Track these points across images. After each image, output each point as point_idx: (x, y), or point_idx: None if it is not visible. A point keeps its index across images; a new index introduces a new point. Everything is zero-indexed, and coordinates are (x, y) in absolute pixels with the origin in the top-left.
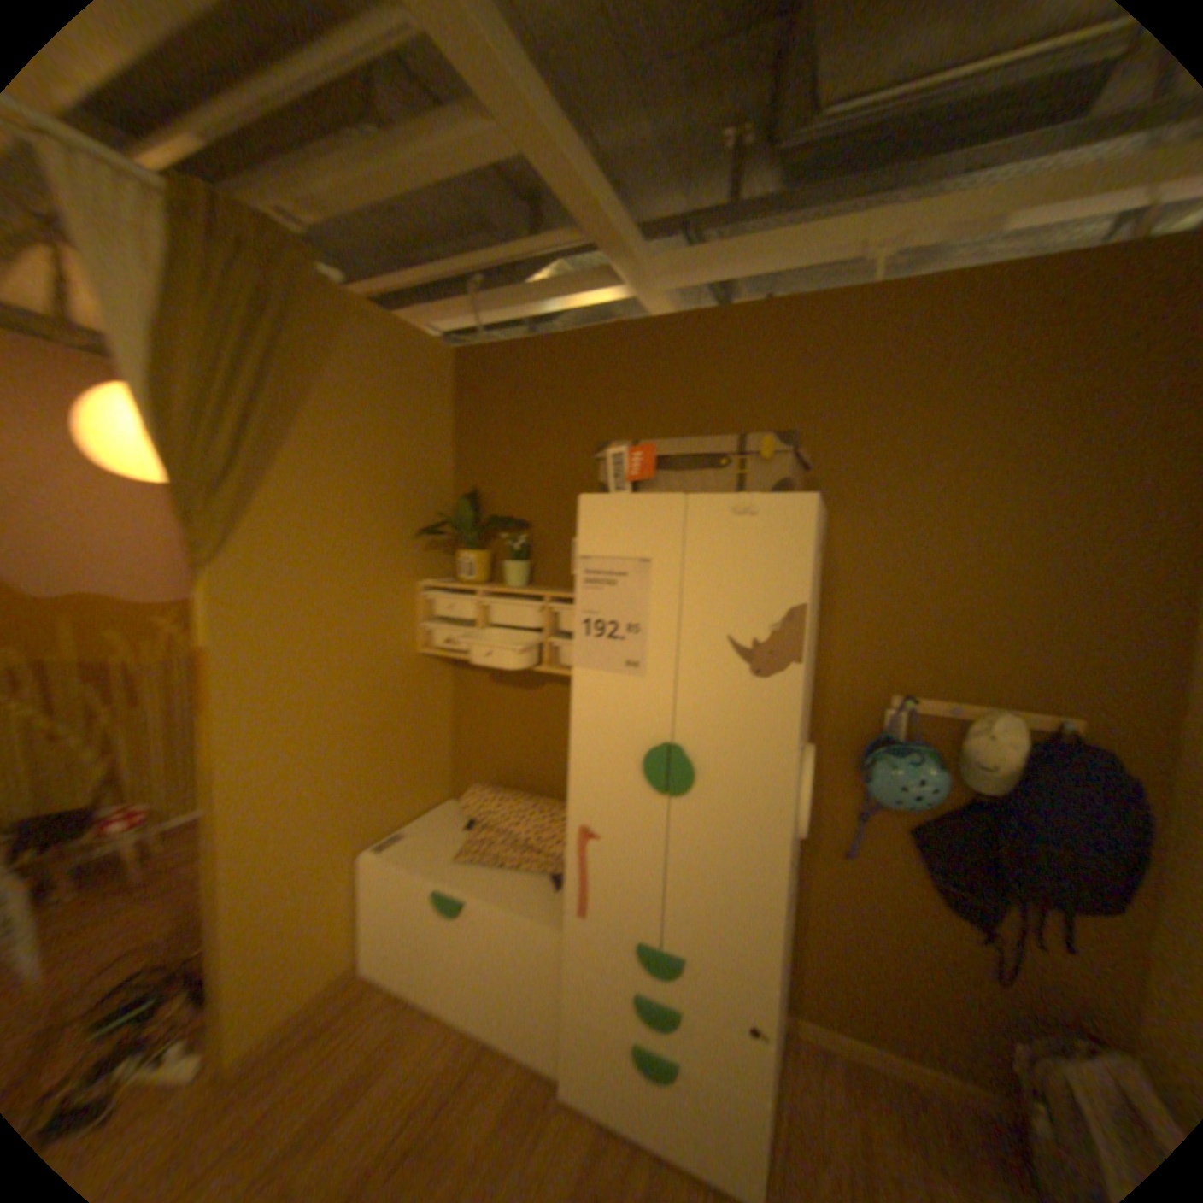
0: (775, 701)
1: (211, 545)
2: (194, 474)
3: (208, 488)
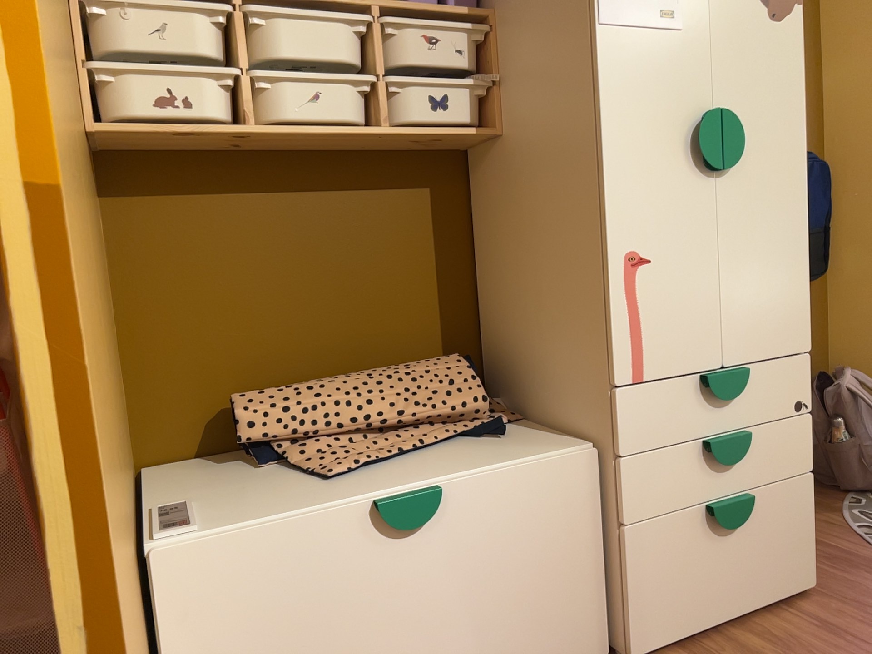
0: (788, 45)
1: None
2: None
3: None
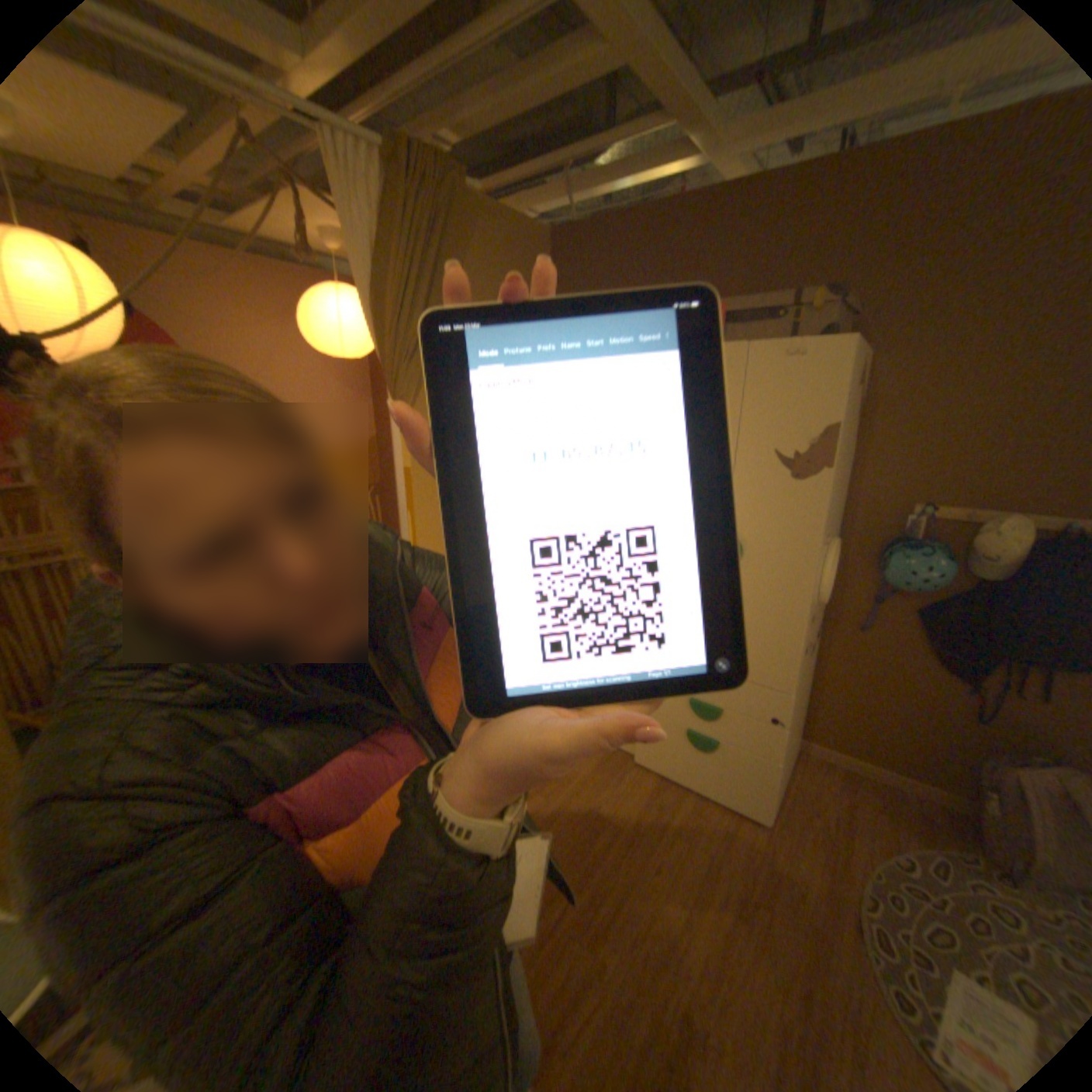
0: (808, 497)
1: (412, 399)
2: (400, 349)
3: (408, 359)
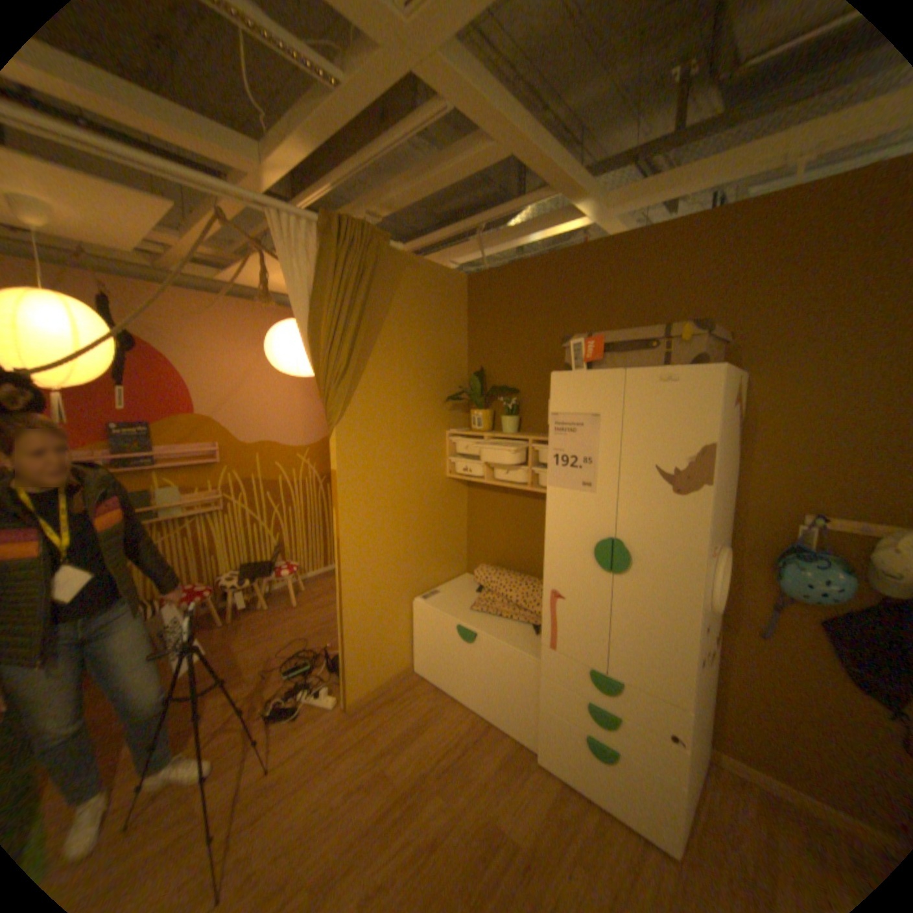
0: (691, 511)
1: (340, 413)
2: (331, 373)
3: (338, 381)
